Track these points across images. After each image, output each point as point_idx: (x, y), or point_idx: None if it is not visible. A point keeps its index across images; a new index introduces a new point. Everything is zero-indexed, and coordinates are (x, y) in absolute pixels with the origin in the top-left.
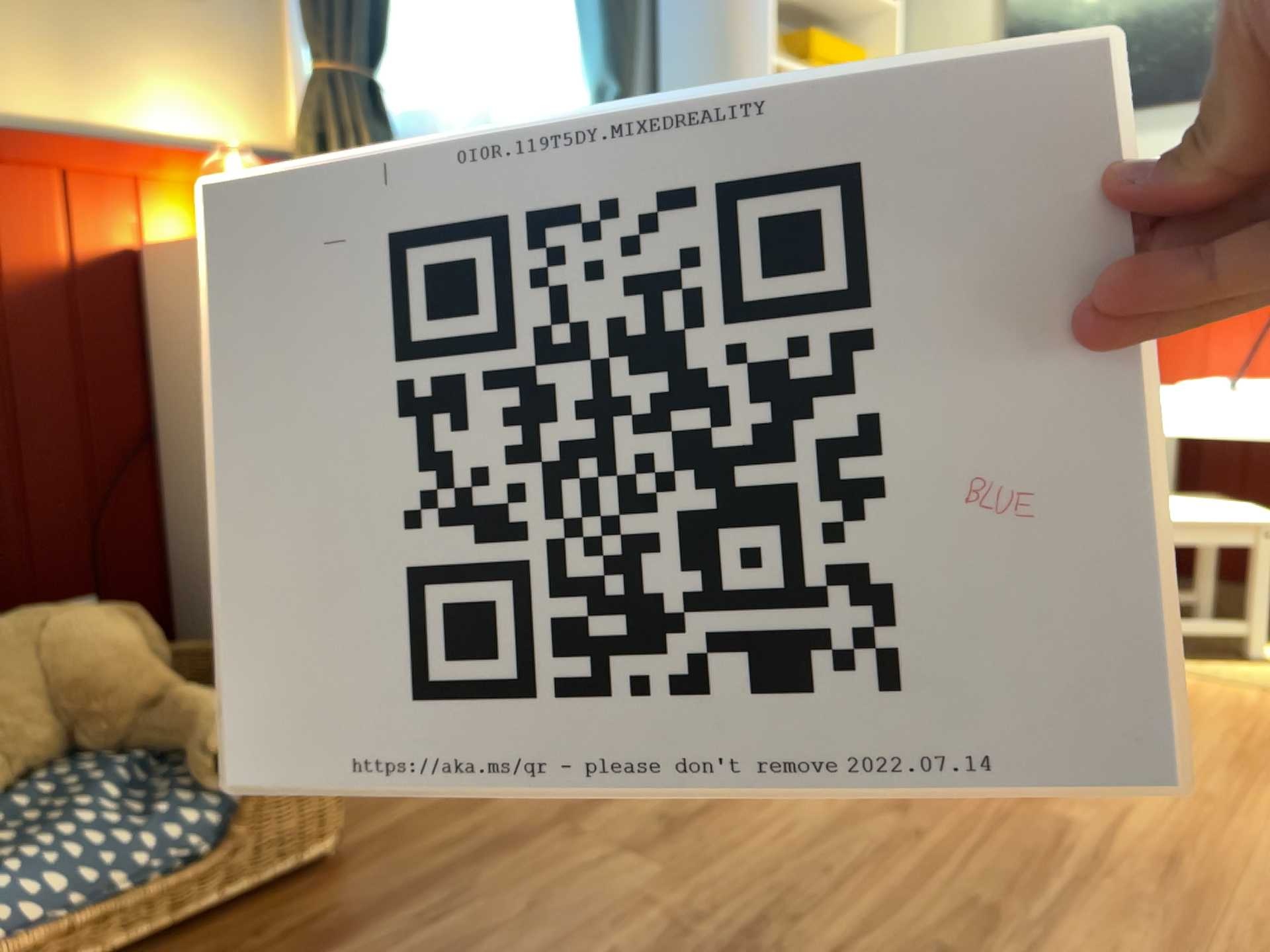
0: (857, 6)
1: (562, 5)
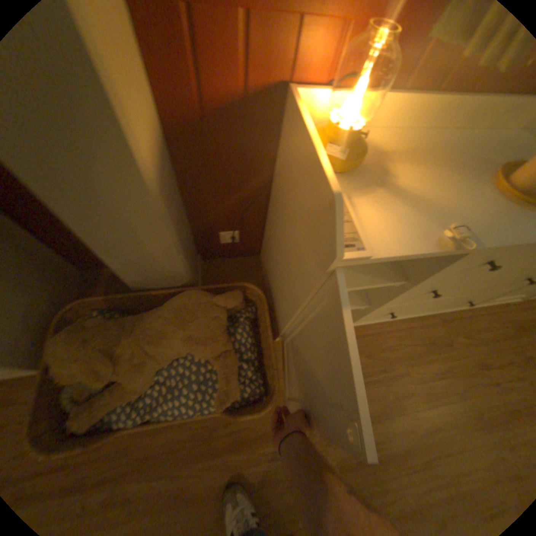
0: None
1: None
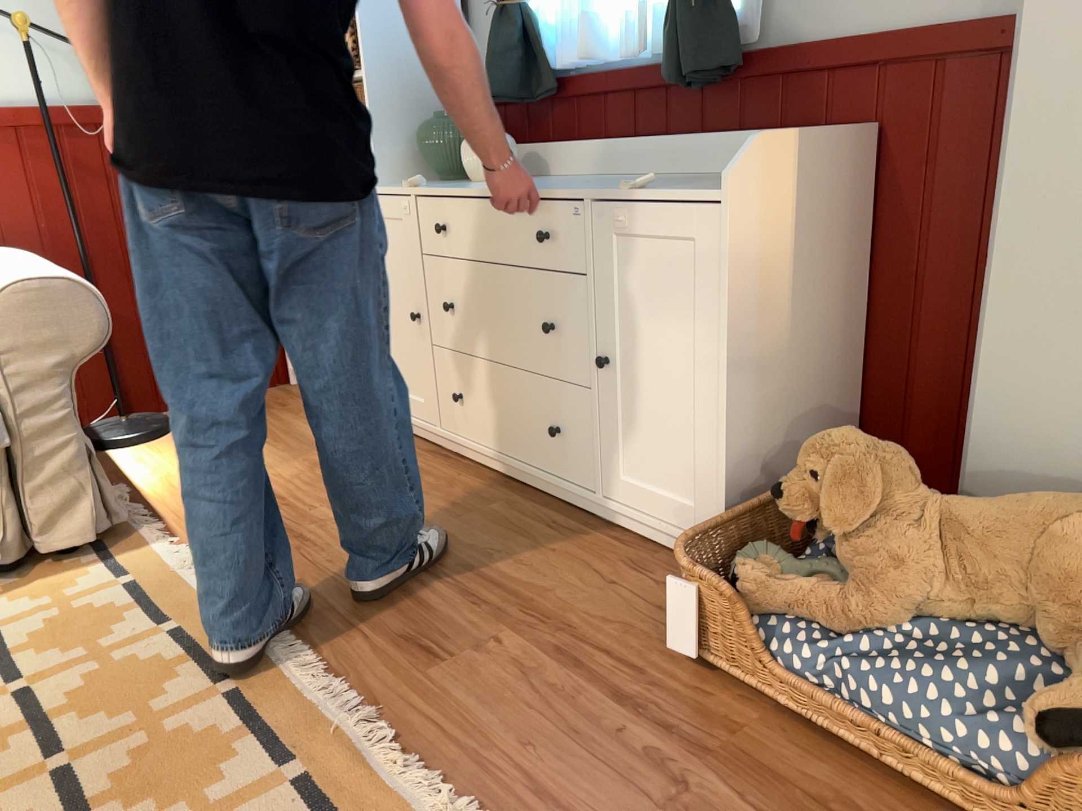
0: None
1: None
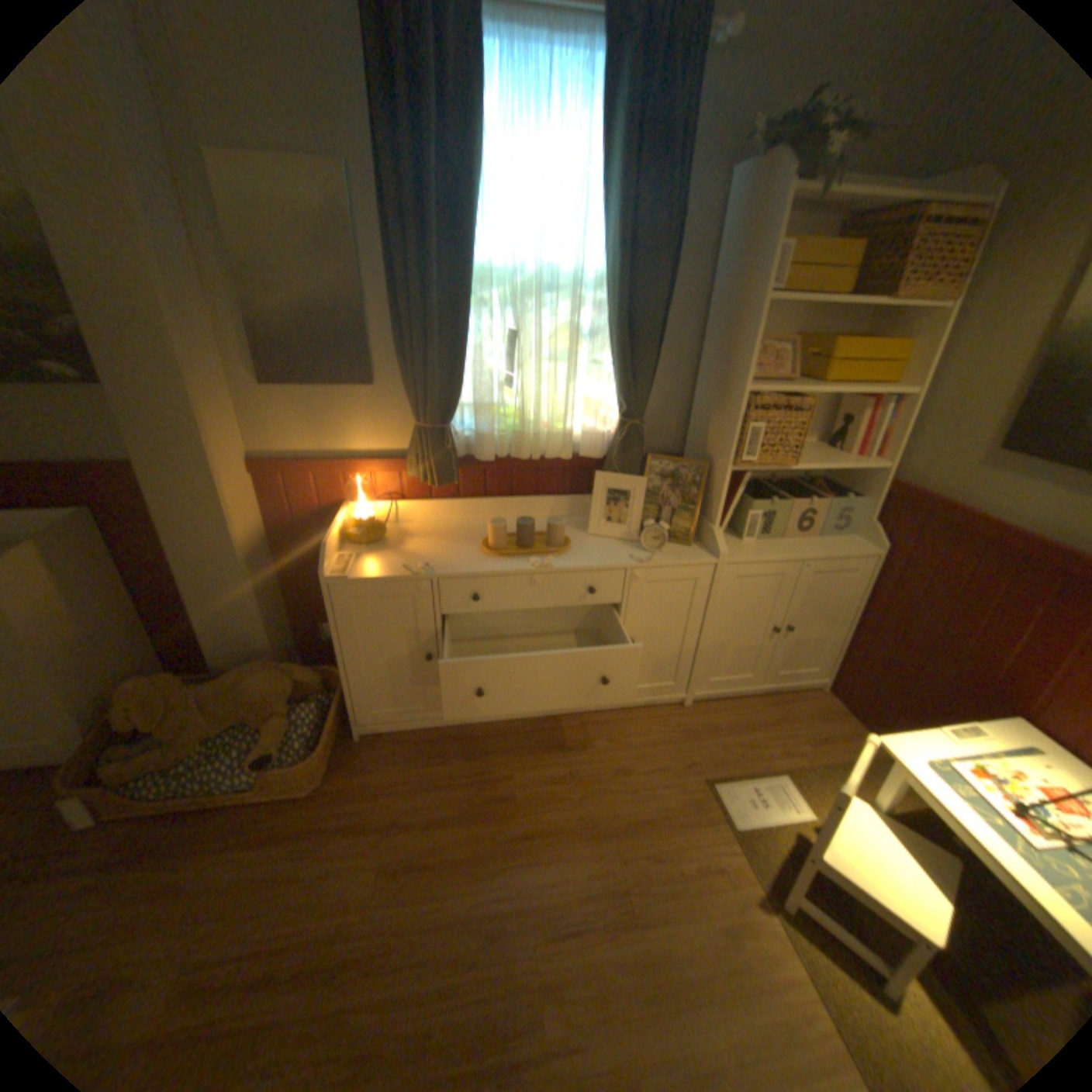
0: (909, 306)
1: (602, 348)
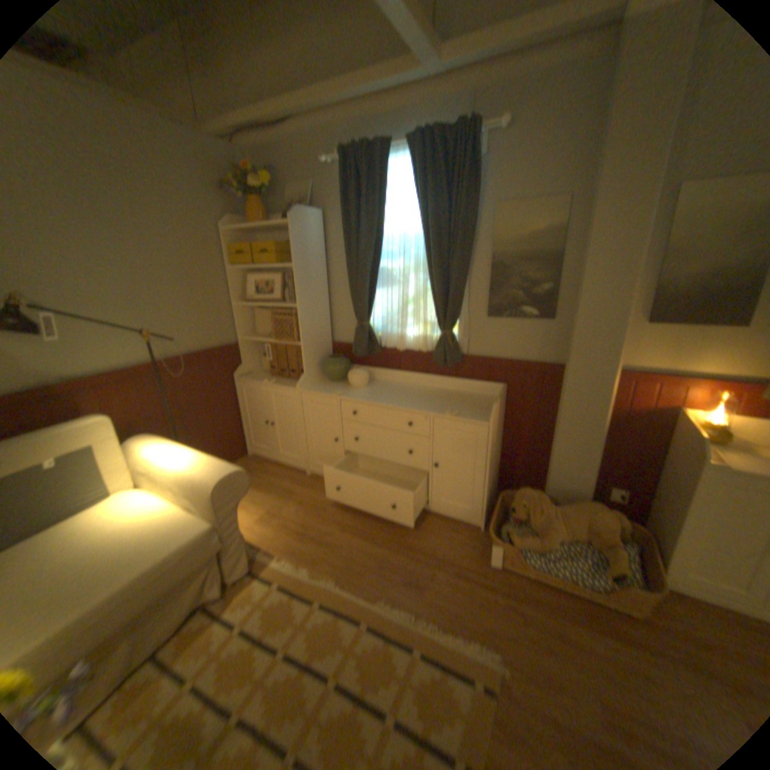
0: None
1: None
